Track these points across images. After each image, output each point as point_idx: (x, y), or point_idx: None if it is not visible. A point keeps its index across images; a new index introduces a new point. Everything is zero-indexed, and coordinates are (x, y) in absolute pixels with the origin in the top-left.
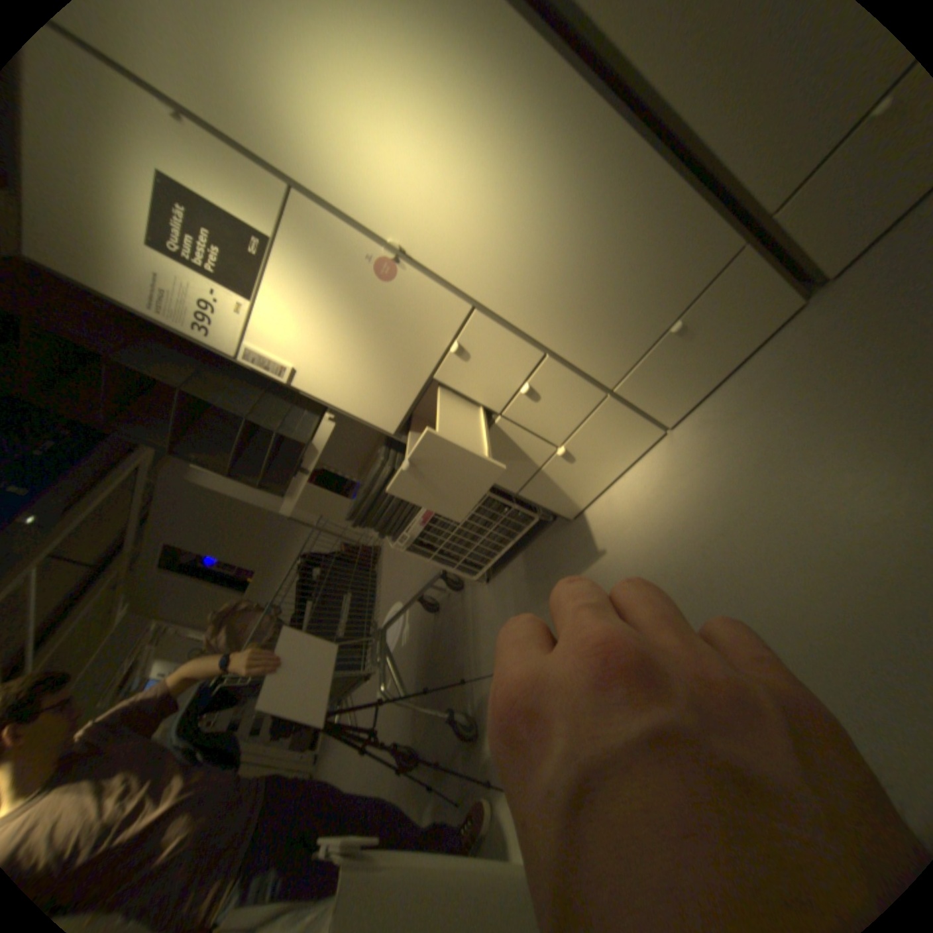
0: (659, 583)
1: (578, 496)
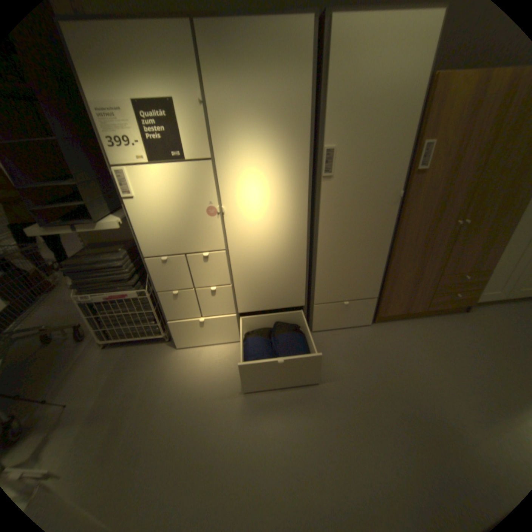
0: (195, 400)
1: (189, 339)
